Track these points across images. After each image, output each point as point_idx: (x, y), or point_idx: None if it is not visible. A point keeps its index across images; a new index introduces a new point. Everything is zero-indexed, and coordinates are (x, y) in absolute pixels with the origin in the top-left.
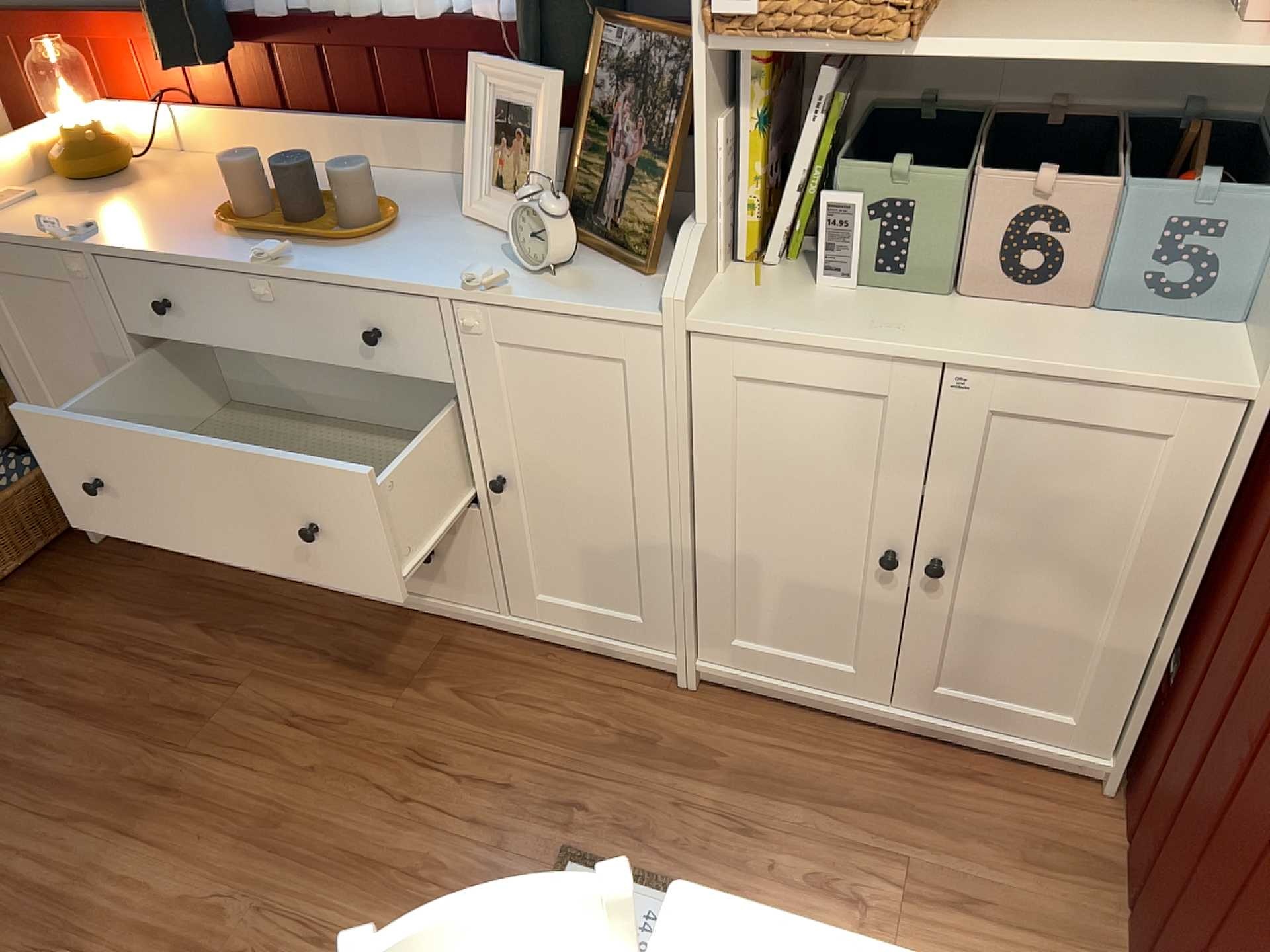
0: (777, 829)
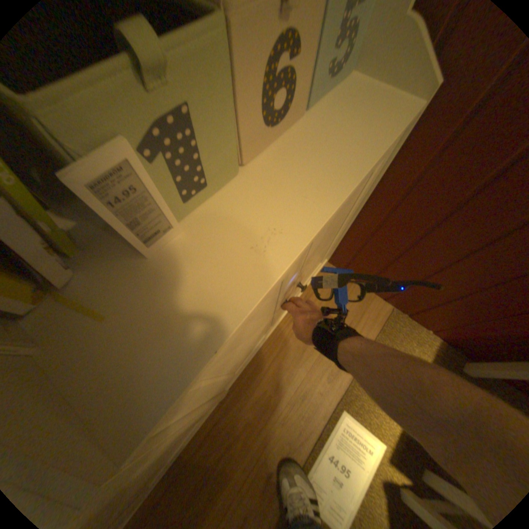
0: (309, 384)
